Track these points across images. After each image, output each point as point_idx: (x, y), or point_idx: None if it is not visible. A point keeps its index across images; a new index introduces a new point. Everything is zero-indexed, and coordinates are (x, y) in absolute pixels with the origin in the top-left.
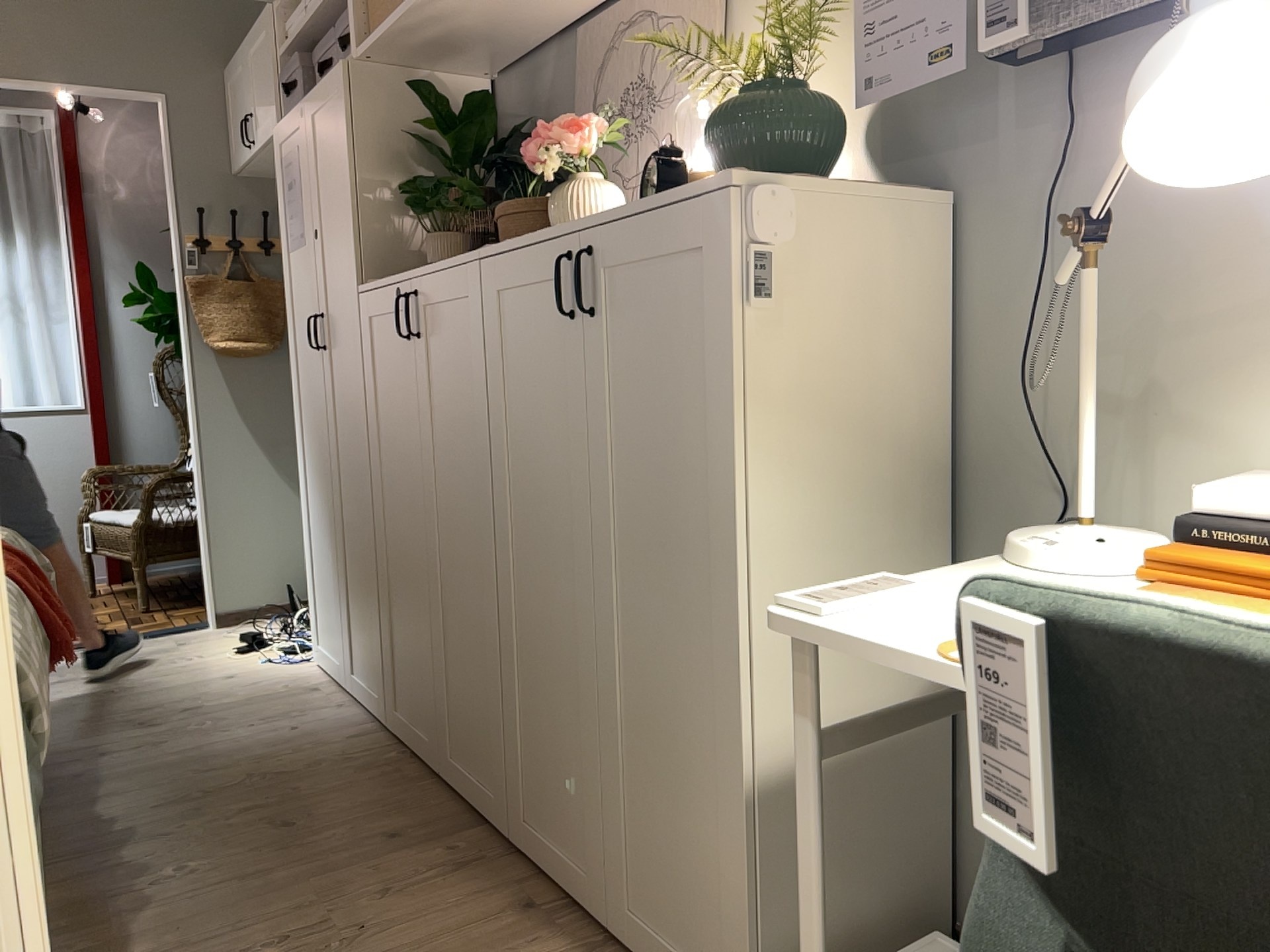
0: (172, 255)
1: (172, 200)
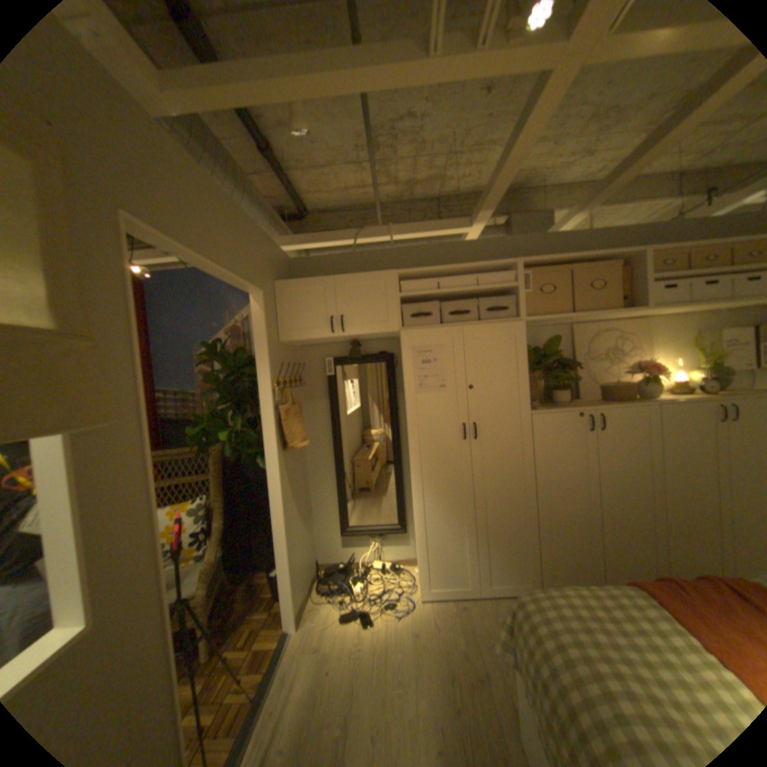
0: (260, 393)
1: (267, 358)
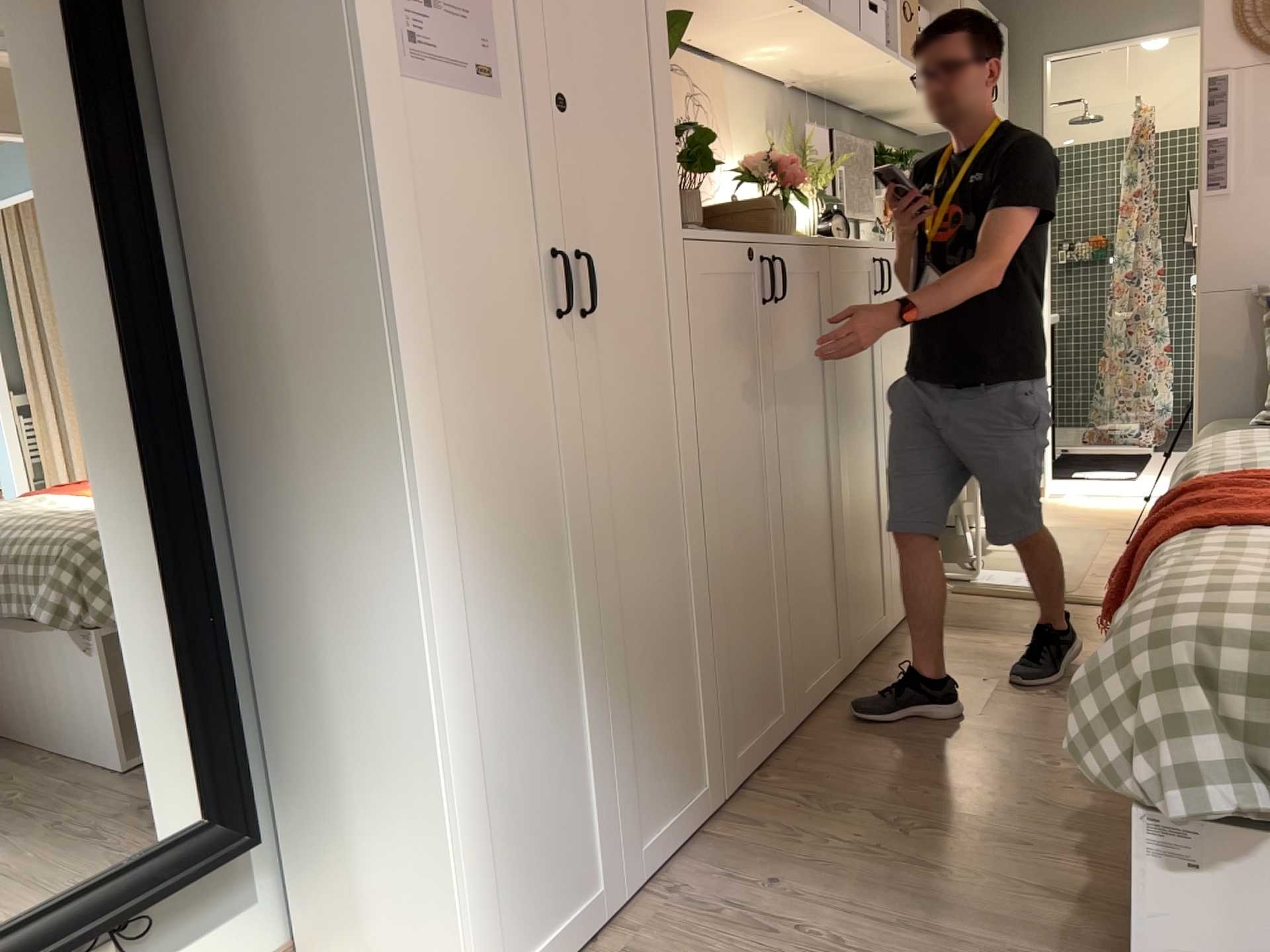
0: None
1: None
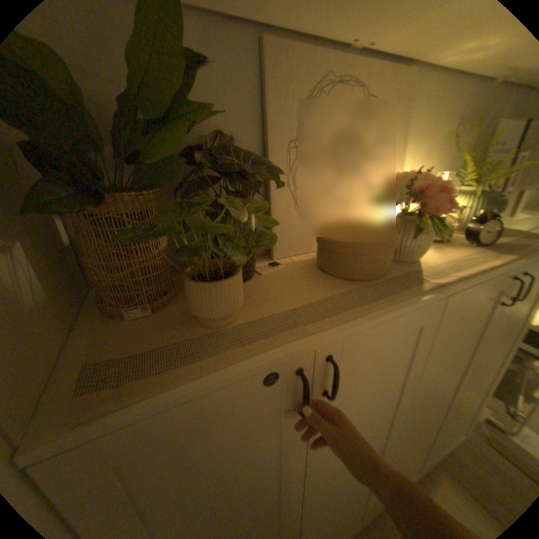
0: None
1: None
